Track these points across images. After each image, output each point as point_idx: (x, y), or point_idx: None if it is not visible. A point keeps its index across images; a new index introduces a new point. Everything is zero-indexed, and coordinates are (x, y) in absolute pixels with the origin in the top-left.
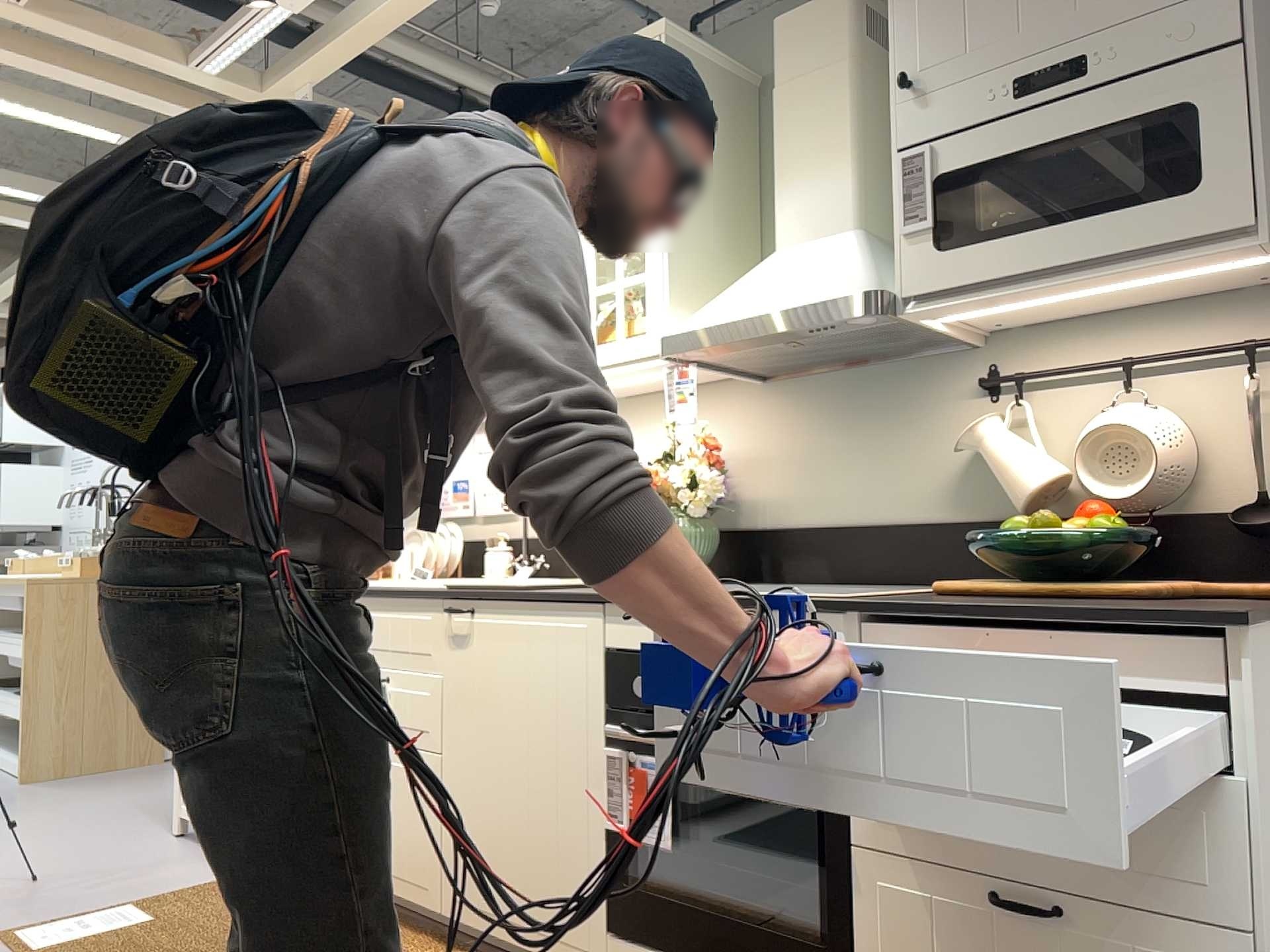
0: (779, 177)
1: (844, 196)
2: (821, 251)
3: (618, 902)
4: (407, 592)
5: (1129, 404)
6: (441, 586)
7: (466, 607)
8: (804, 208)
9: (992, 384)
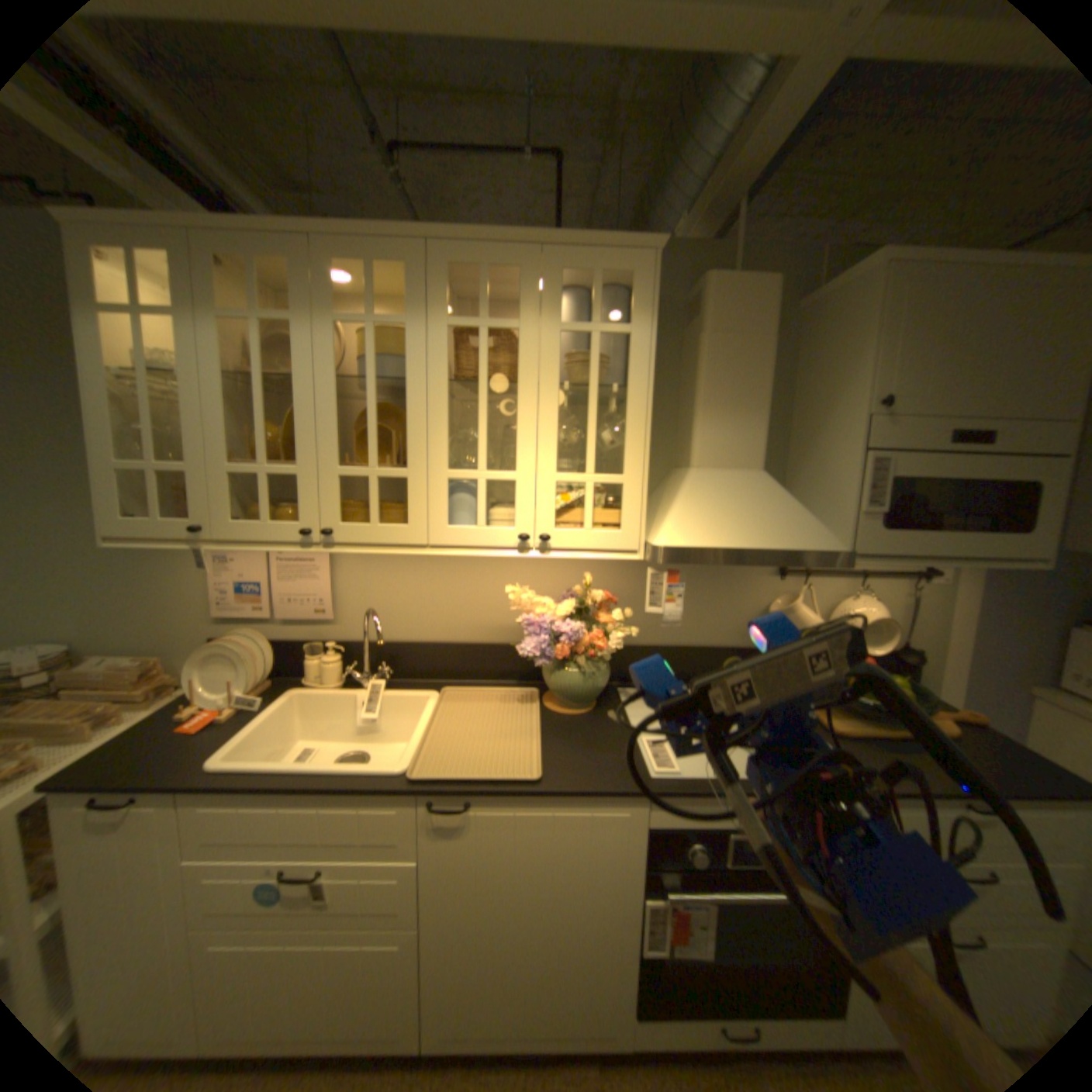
0: (706, 410)
1: (759, 444)
2: (751, 486)
3: (650, 1000)
4: (358, 792)
5: (864, 597)
6: (395, 772)
7: (458, 802)
8: (726, 443)
9: (788, 572)
